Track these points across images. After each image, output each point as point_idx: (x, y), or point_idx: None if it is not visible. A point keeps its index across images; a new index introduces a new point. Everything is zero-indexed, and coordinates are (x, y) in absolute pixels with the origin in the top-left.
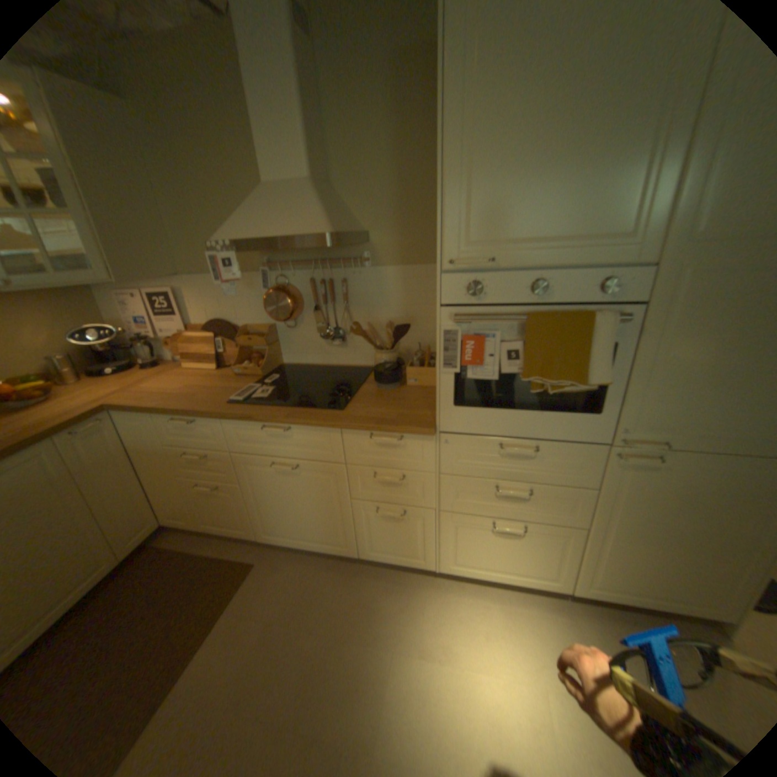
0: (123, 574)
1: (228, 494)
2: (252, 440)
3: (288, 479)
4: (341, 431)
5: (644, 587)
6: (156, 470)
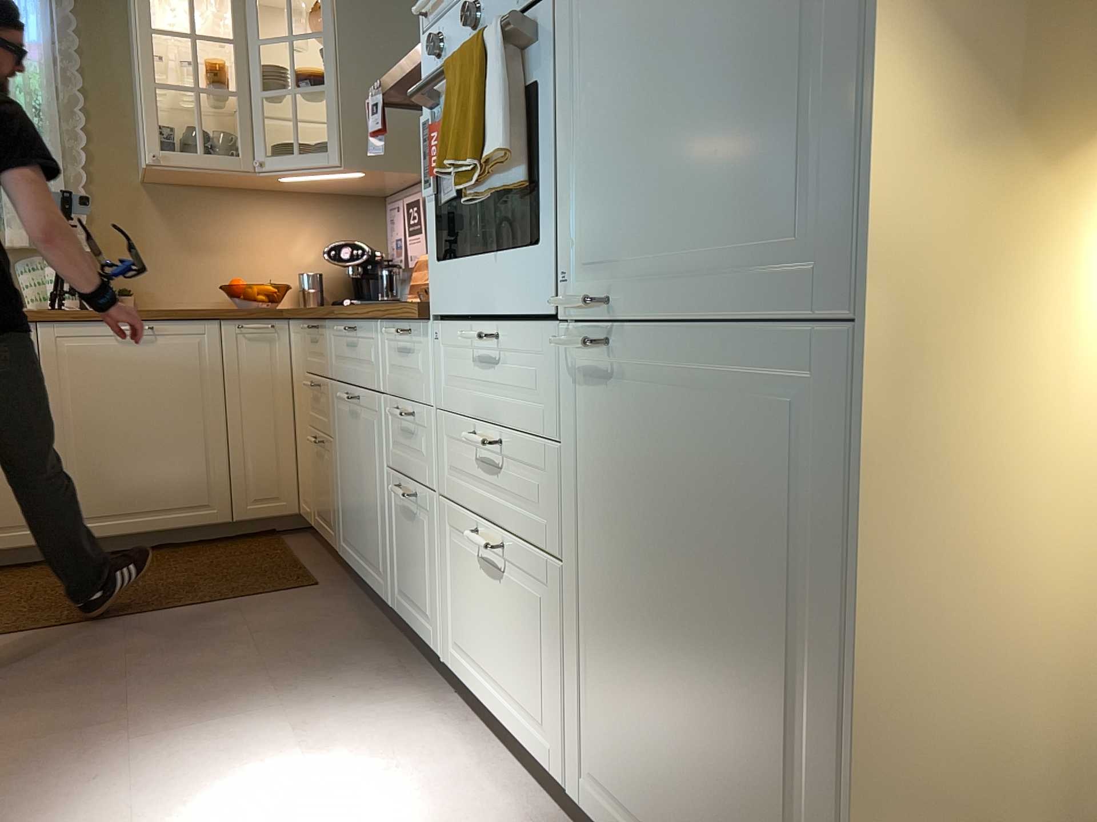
0: (231, 542)
1: (328, 456)
2: (340, 356)
3: (354, 425)
4: (379, 328)
5: (657, 808)
6: (301, 413)
